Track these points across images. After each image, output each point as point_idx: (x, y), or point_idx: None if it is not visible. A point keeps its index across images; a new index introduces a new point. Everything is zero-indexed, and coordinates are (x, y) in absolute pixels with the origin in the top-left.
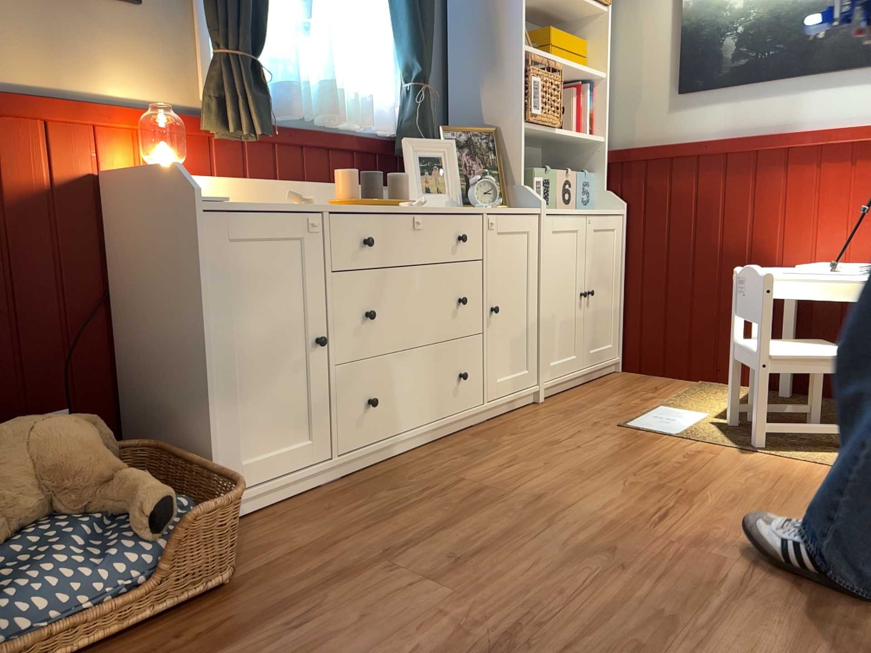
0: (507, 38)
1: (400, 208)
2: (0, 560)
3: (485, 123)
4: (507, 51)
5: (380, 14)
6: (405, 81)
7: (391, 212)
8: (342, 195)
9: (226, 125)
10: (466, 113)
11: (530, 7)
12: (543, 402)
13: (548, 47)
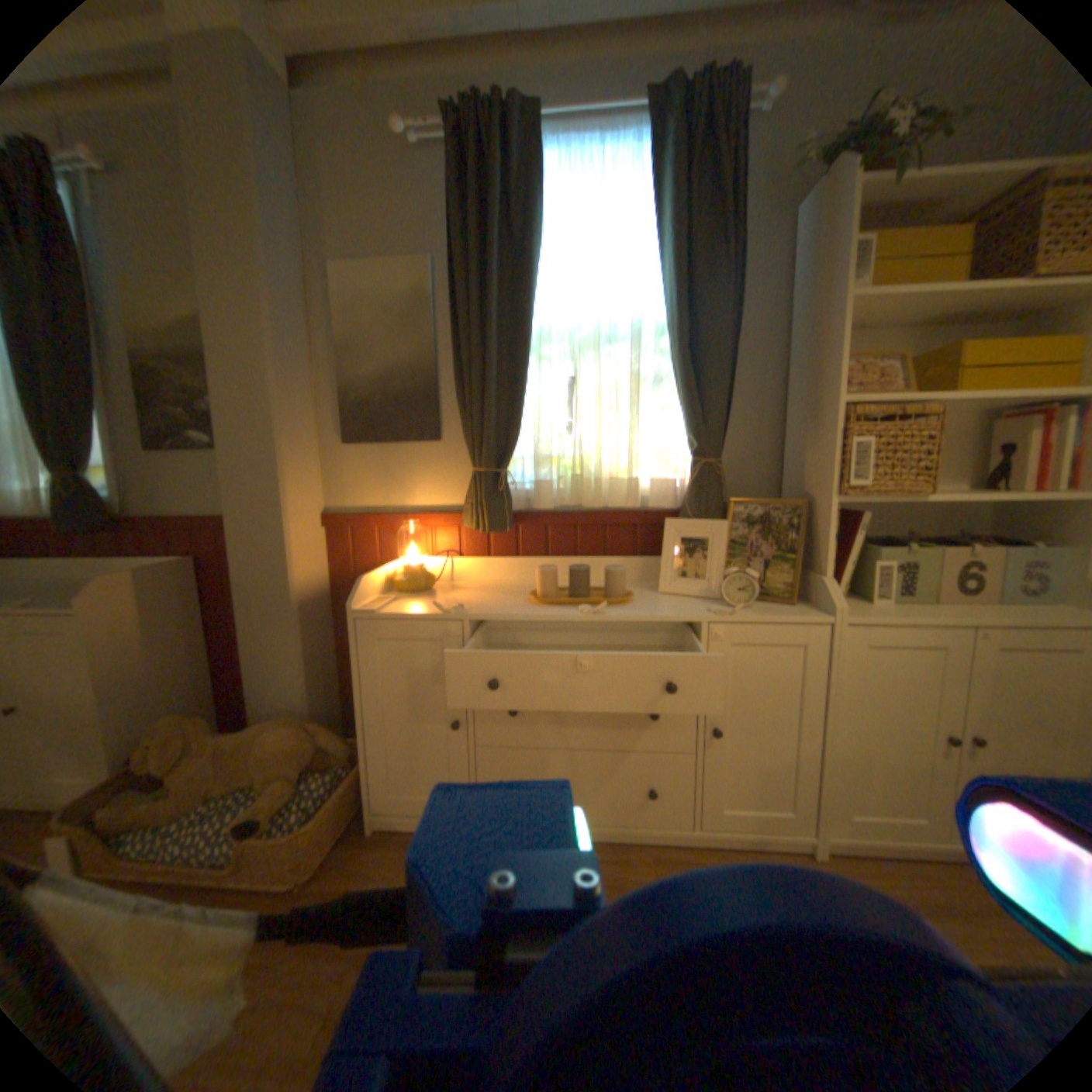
0: (829, 387)
1: (568, 616)
2: (215, 806)
3: (807, 491)
4: (828, 405)
5: (669, 390)
6: (691, 454)
7: (552, 620)
8: (540, 590)
9: (479, 523)
10: (794, 475)
11: (945, 314)
12: (825, 864)
13: (958, 370)
